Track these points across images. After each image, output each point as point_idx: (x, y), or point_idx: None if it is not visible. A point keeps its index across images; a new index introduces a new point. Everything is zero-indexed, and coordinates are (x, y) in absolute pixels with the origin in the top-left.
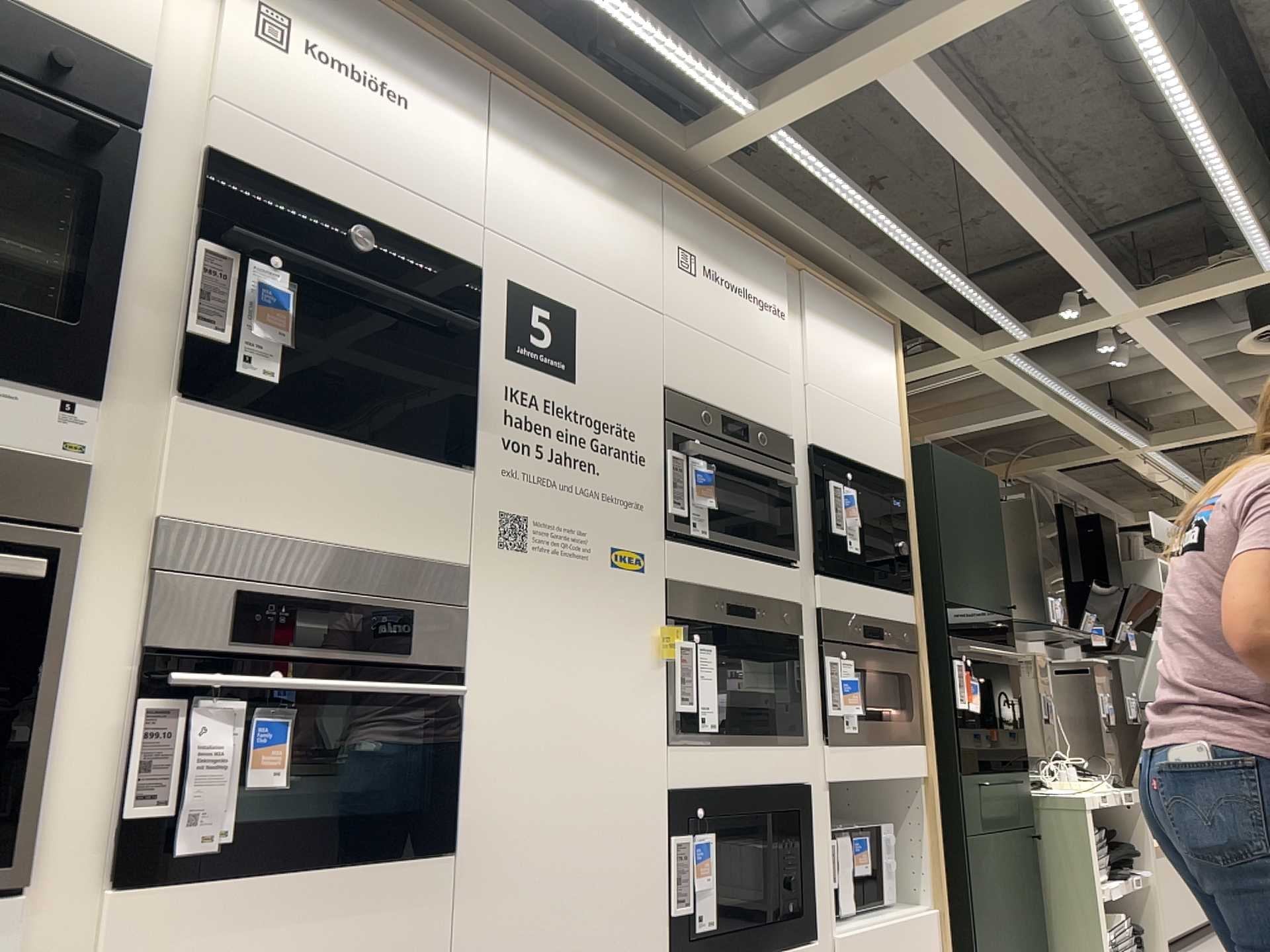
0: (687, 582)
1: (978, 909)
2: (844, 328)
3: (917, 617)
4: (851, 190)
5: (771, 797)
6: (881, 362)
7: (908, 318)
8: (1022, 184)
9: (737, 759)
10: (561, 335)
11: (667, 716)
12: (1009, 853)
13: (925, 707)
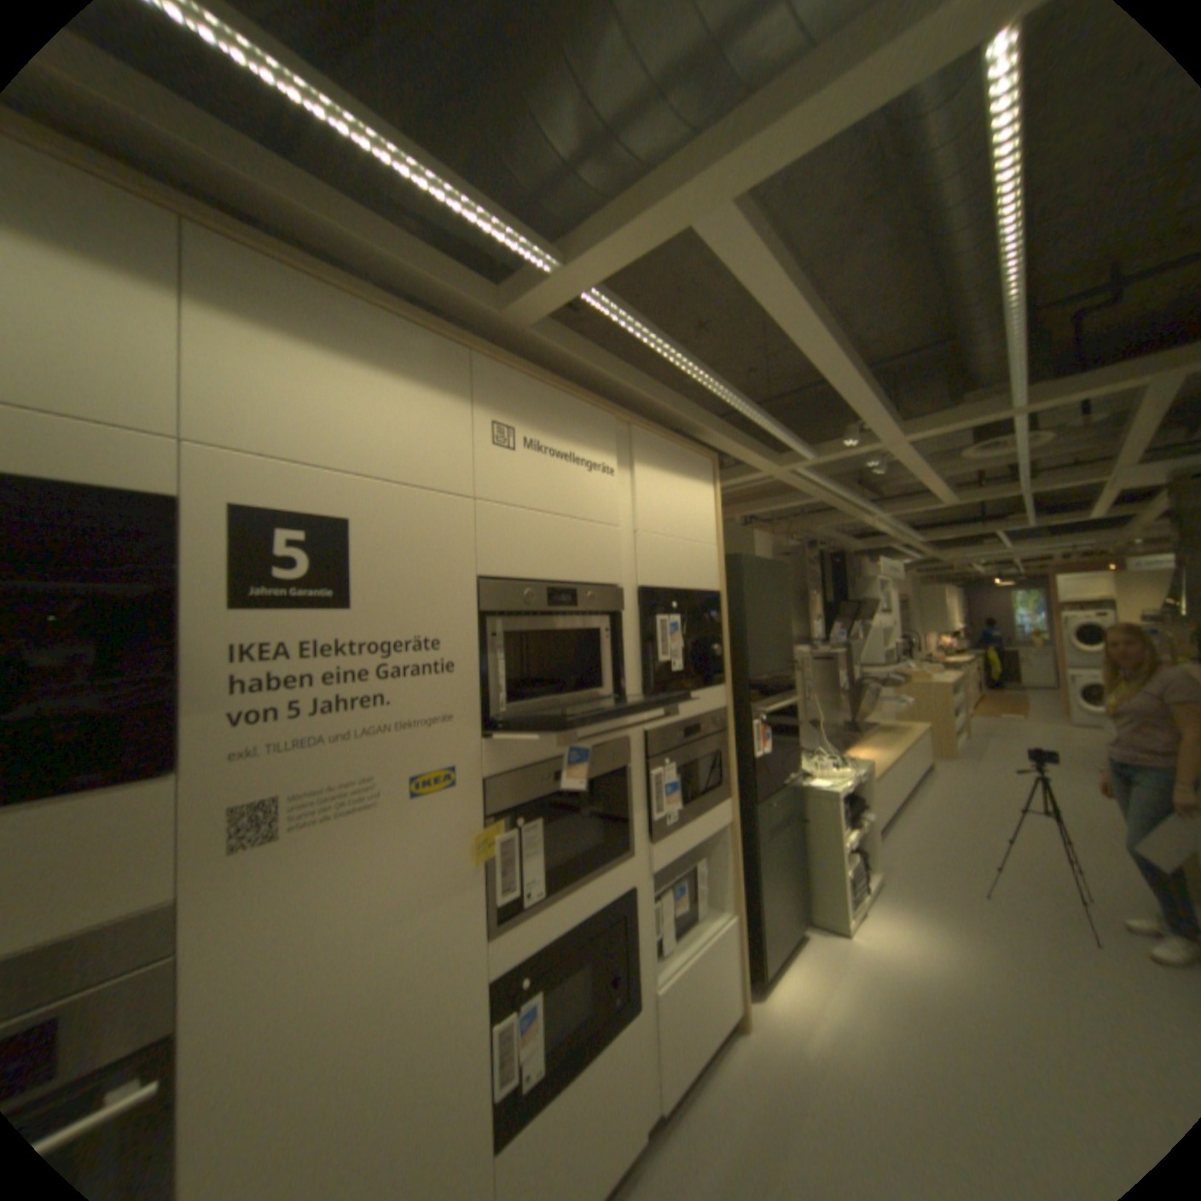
0: (507, 771)
1: (766, 899)
2: (671, 473)
3: (728, 702)
4: (673, 350)
5: (597, 925)
6: (703, 496)
7: (726, 449)
8: (835, 342)
9: (564, 910)
10: (327, 558)
11: (485, 915)
12: (788, 843)
13: (731, 771)
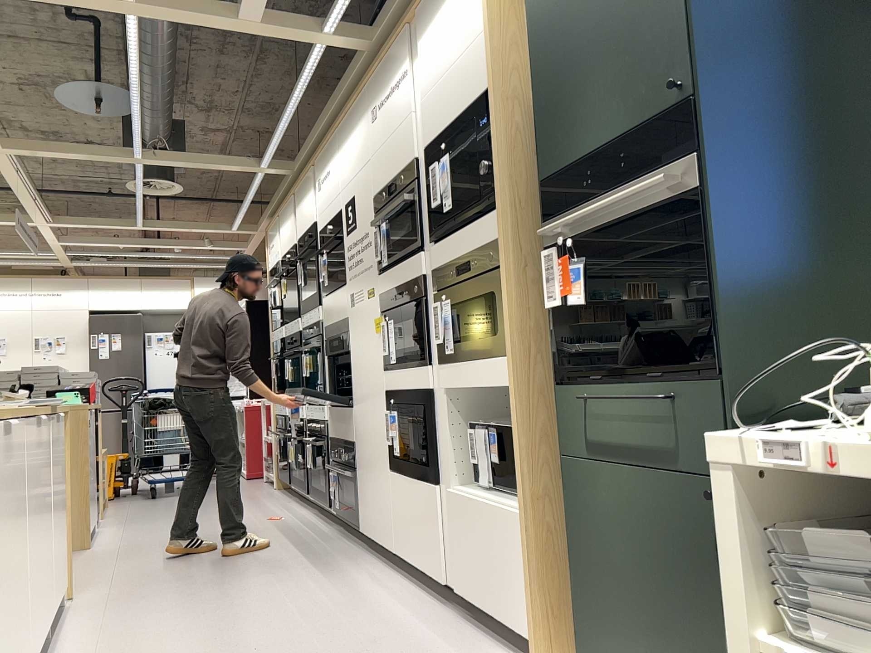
0: (384, 291)
1: (584, 545)
2: (441, 8)
3: (504, 227)
4: None
5: (413, 397)
6: None
7: None
8: None
9: (403, 376)
10: (353, 212)
11: (383, 358)
12: (665, 506)
13: (512, 319)
